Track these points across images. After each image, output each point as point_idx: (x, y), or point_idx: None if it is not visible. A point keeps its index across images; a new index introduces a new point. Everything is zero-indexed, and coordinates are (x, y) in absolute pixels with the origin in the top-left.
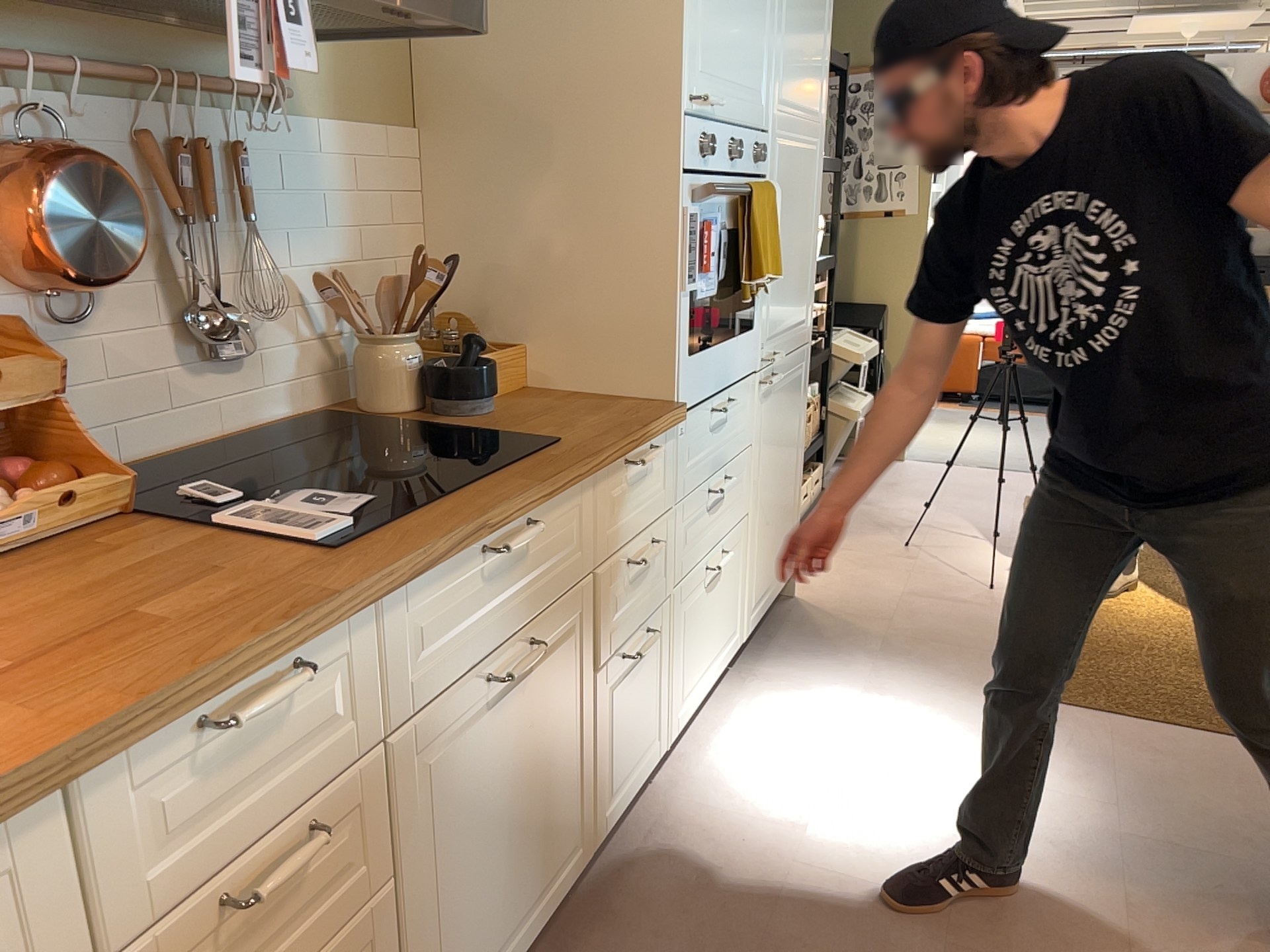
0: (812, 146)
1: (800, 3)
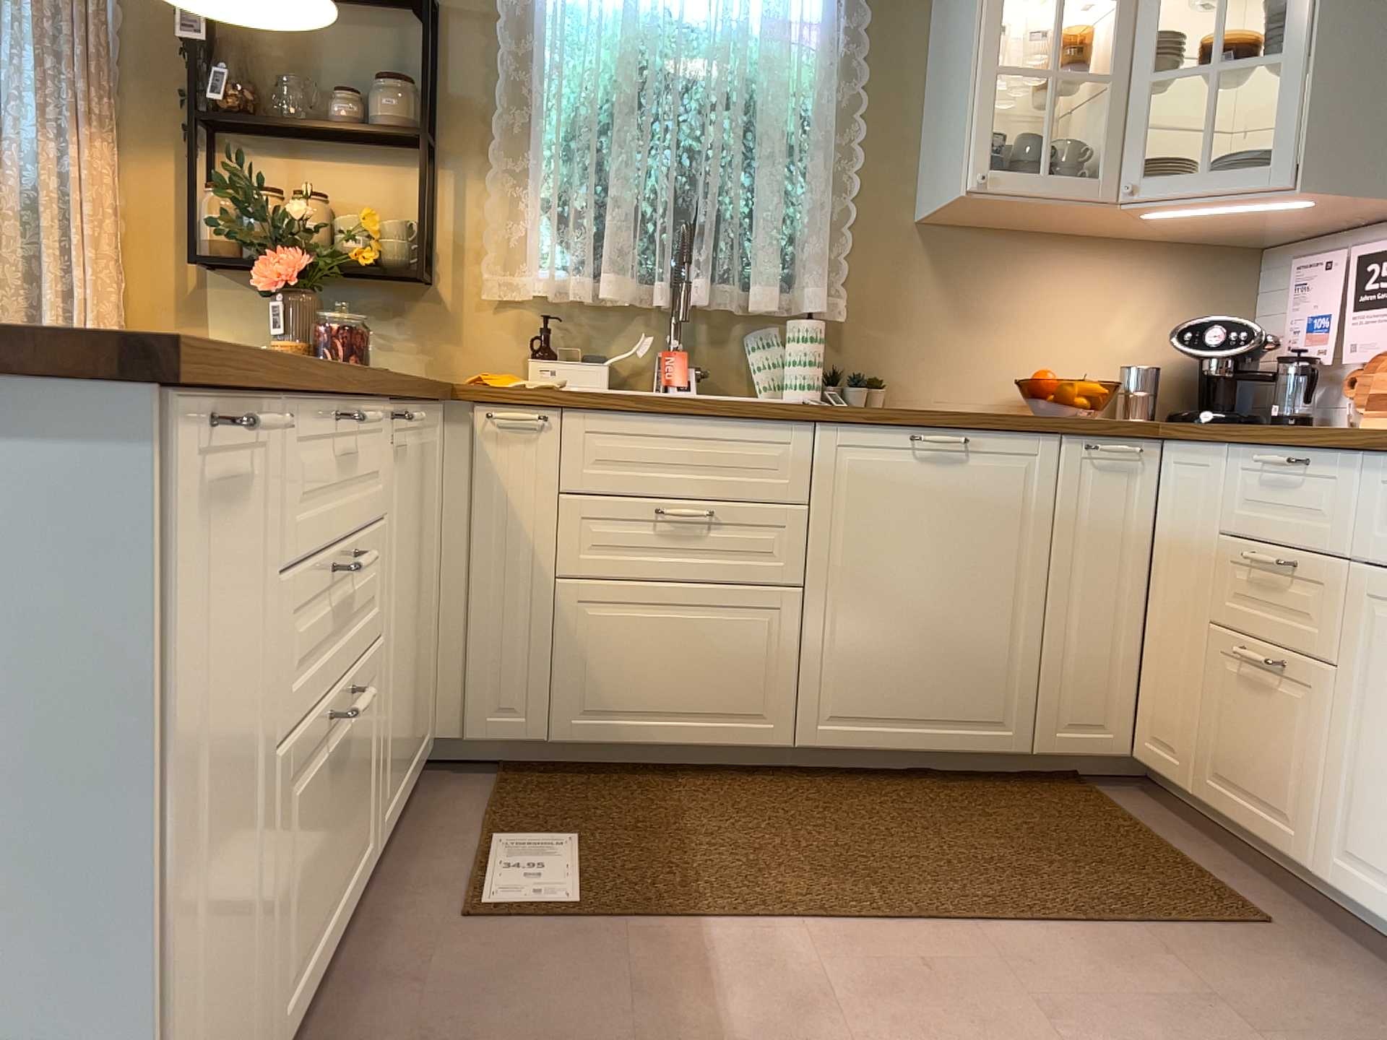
0: None
1: None
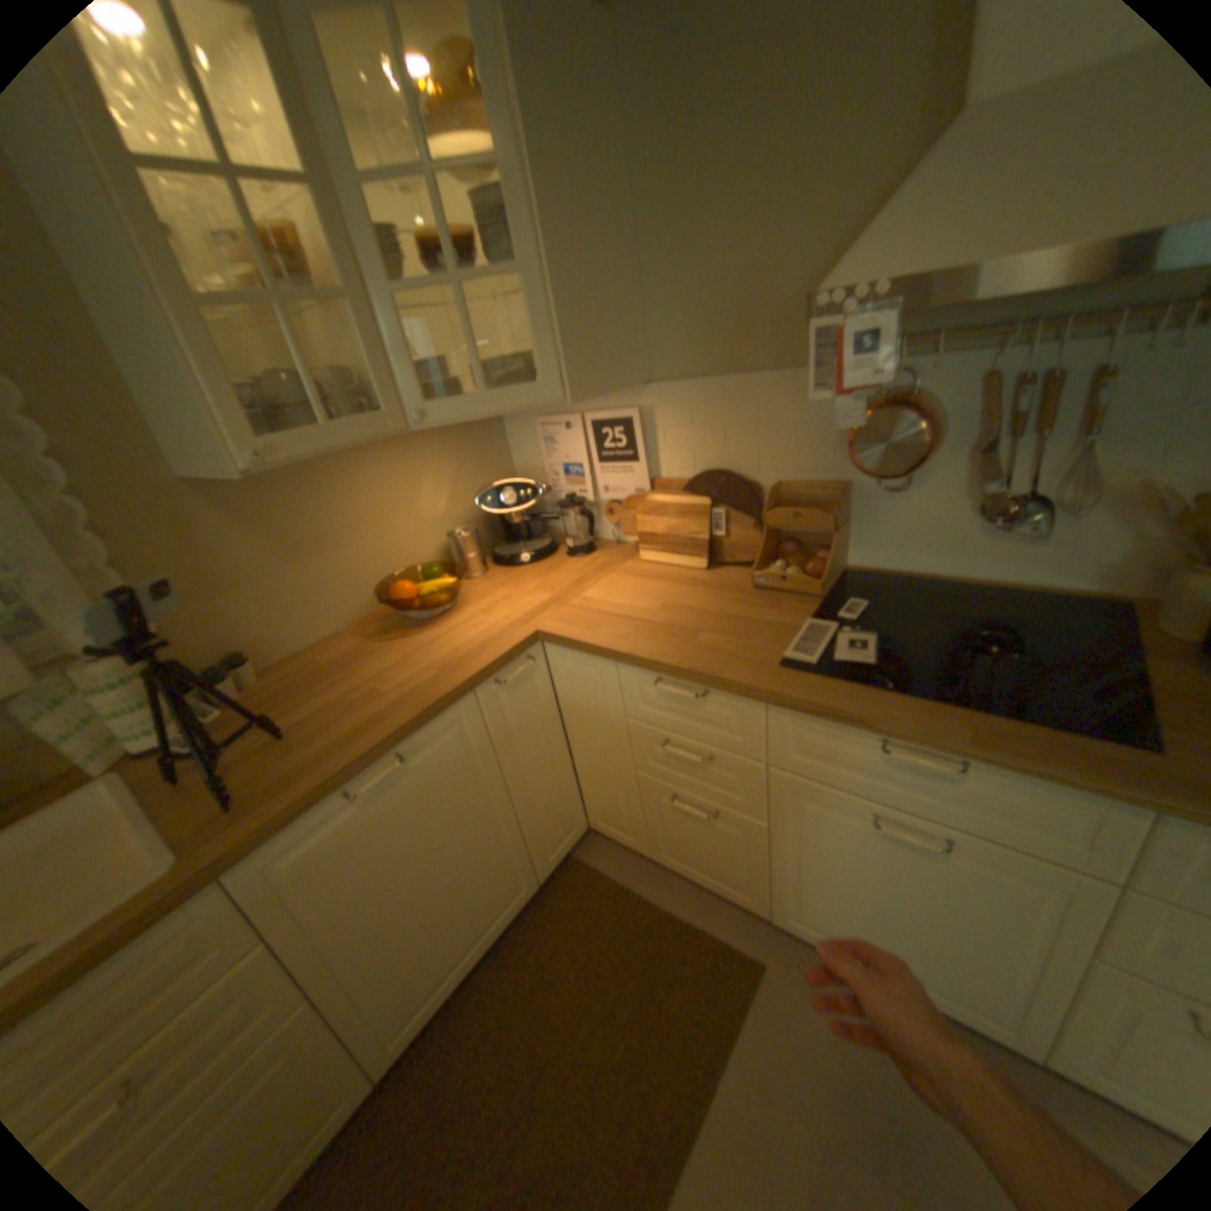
0: None
1: None
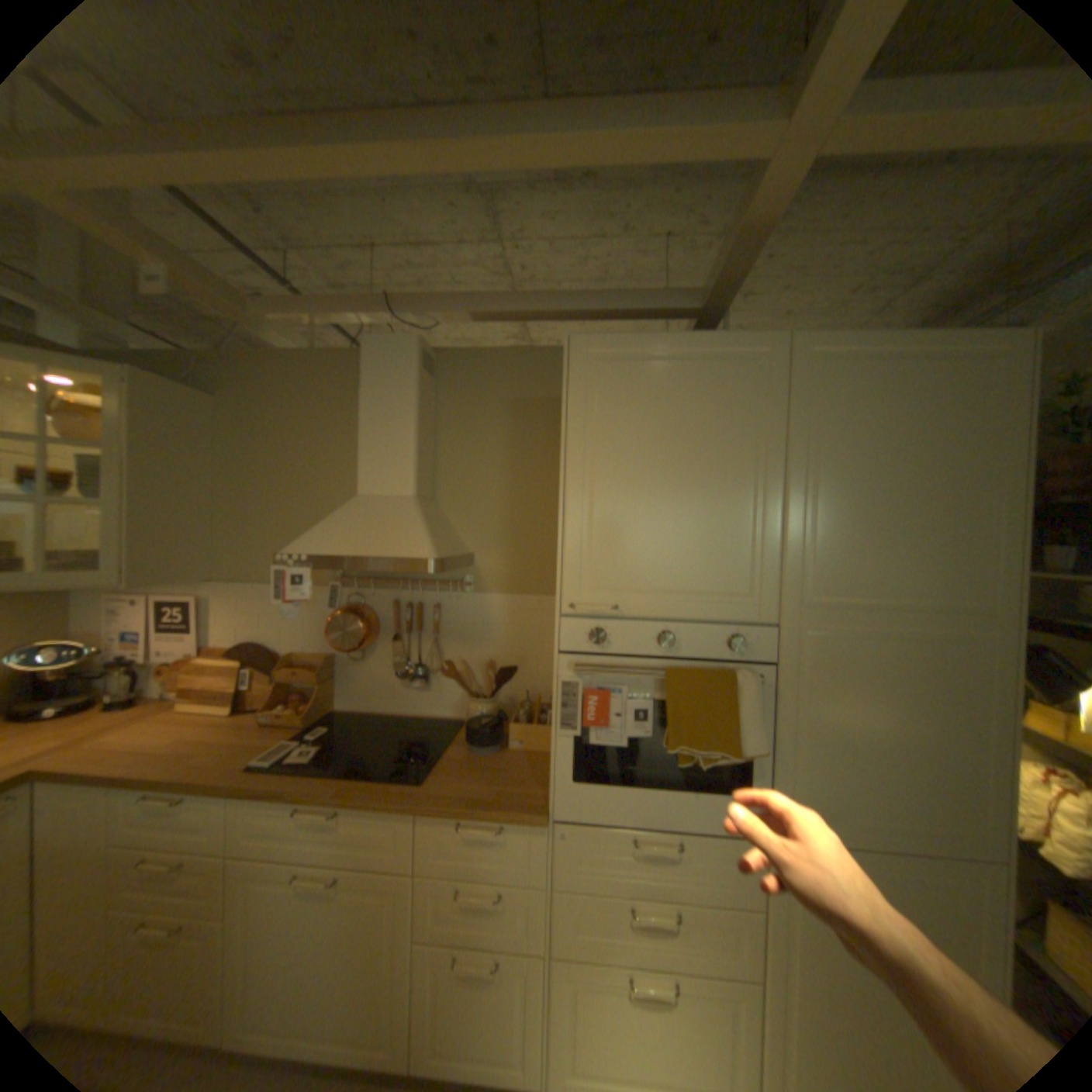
0: (961, 637)
1: (867, 505)
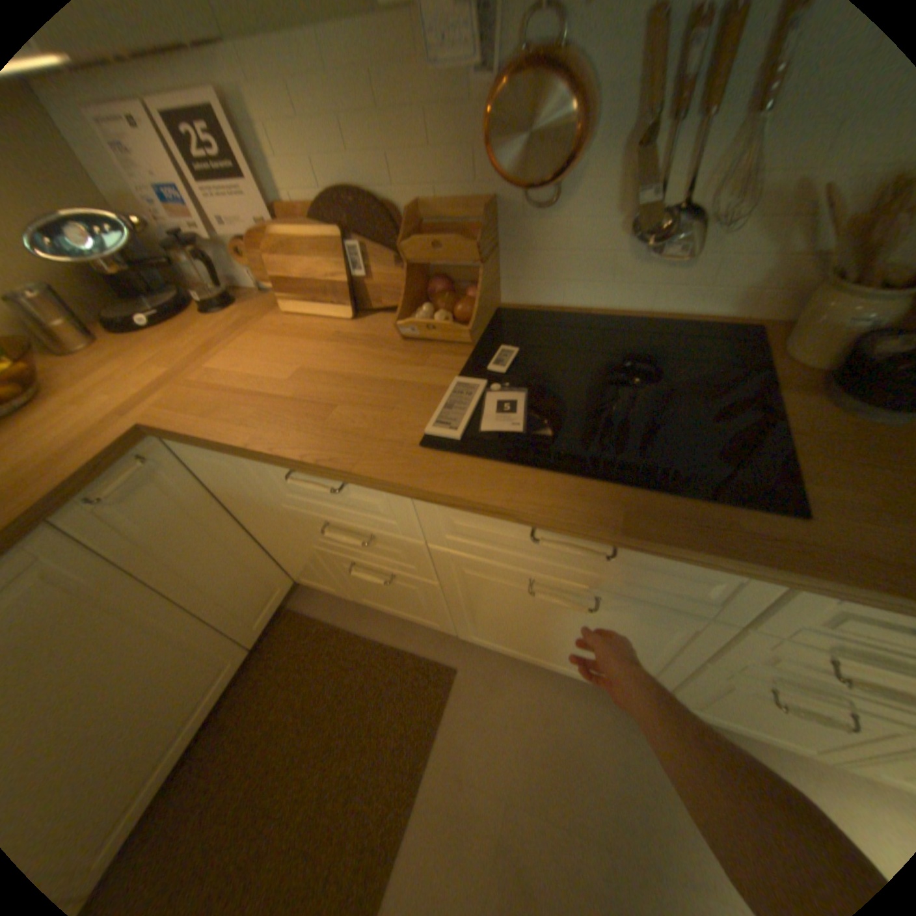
0: None
1: None
